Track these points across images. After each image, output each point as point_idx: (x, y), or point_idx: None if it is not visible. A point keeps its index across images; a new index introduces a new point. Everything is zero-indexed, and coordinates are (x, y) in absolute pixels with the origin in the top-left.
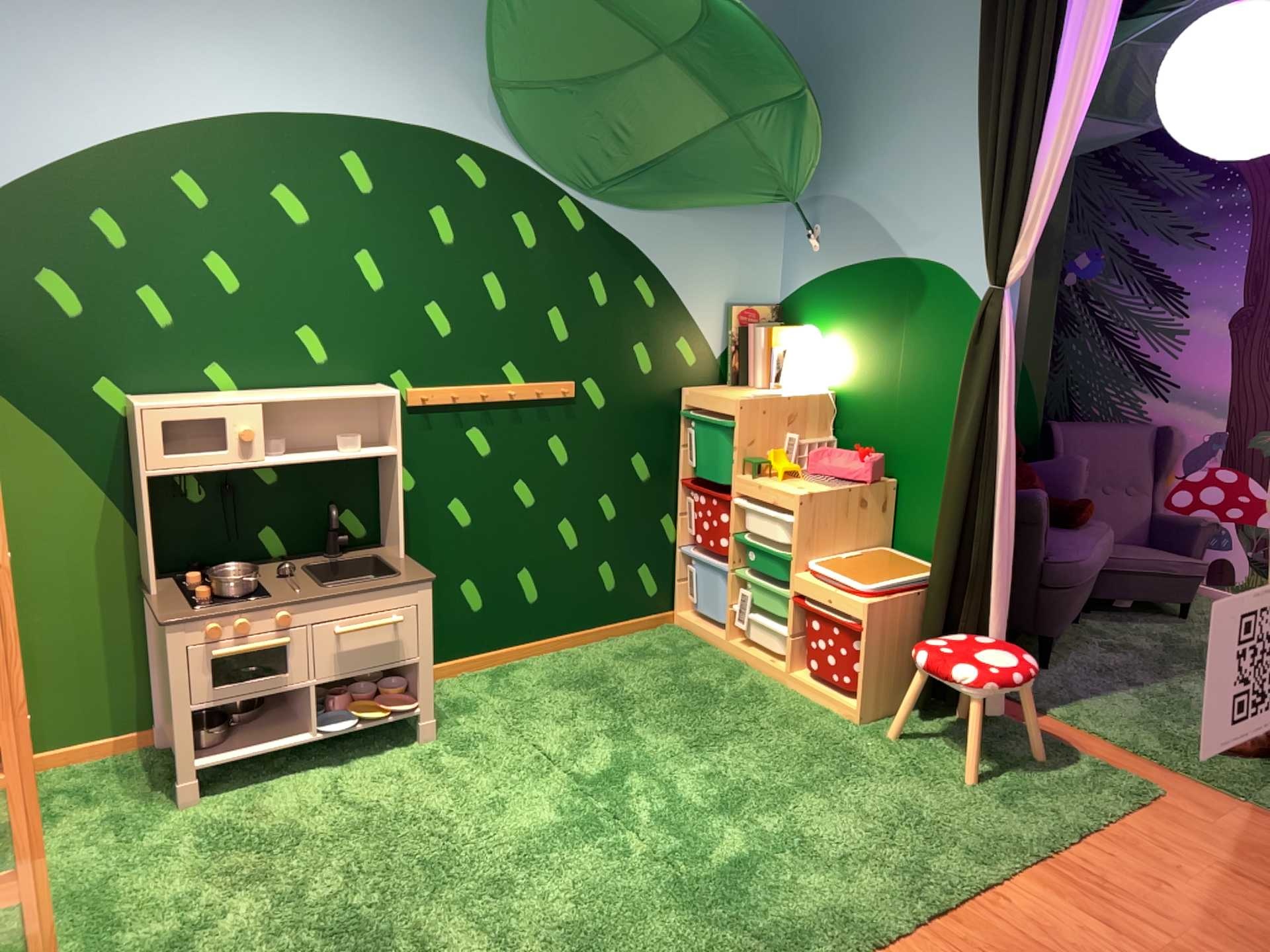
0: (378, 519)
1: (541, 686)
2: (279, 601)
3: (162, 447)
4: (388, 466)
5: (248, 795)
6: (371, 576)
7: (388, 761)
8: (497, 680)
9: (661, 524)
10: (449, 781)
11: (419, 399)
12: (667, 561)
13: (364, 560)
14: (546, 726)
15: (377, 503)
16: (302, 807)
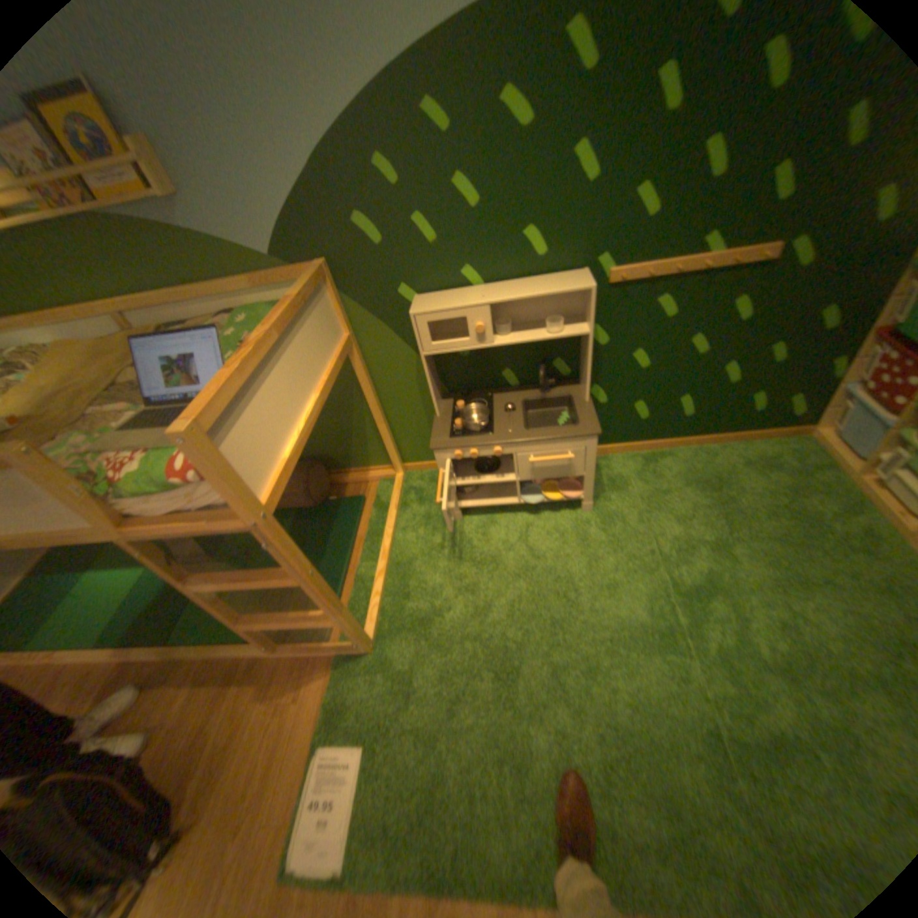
0: (578, 364)
1: (677, 478)
2: (495, 440)
3: (428, 339)
4: (584, 337)
5: (484, 521)
6: (566, 408)
7: (559, 519)
8: (647, 464)
9: (832, 364)
10: (589, 551)
11: (618, 279)
12: (825, 393)
13: (562, 398)
14: (668, 521)
15: (579, 354)
16: (506, 540)
